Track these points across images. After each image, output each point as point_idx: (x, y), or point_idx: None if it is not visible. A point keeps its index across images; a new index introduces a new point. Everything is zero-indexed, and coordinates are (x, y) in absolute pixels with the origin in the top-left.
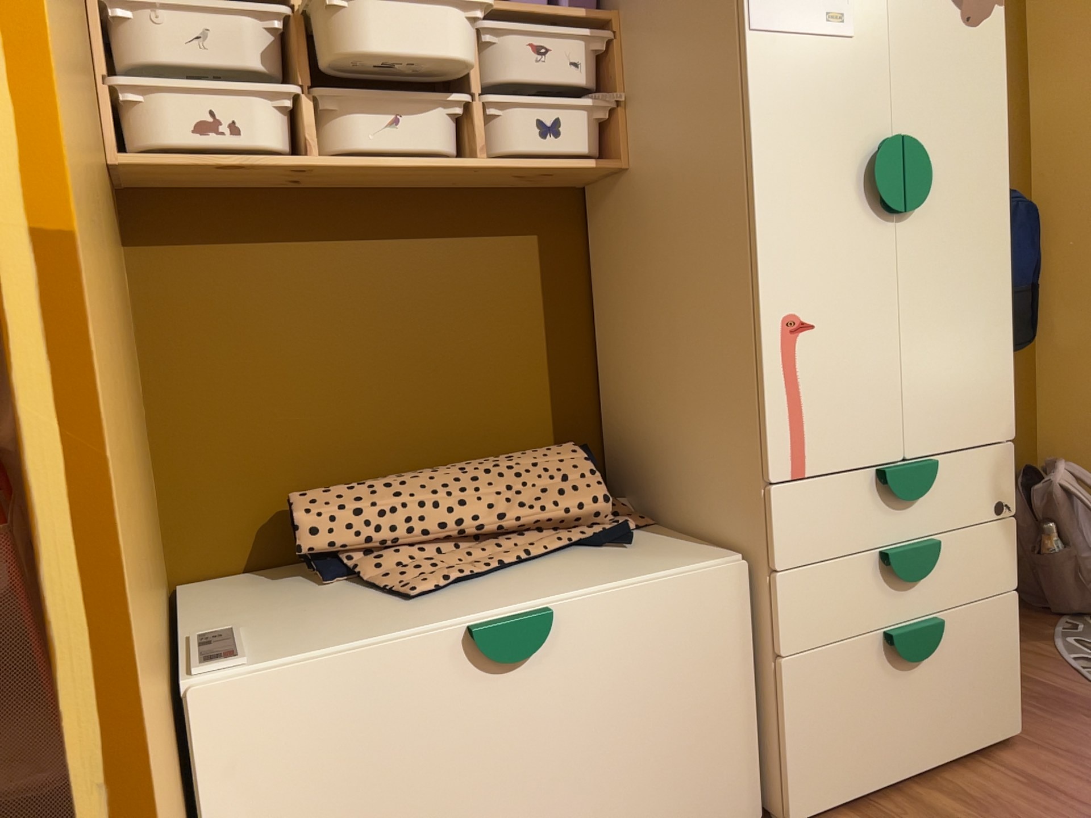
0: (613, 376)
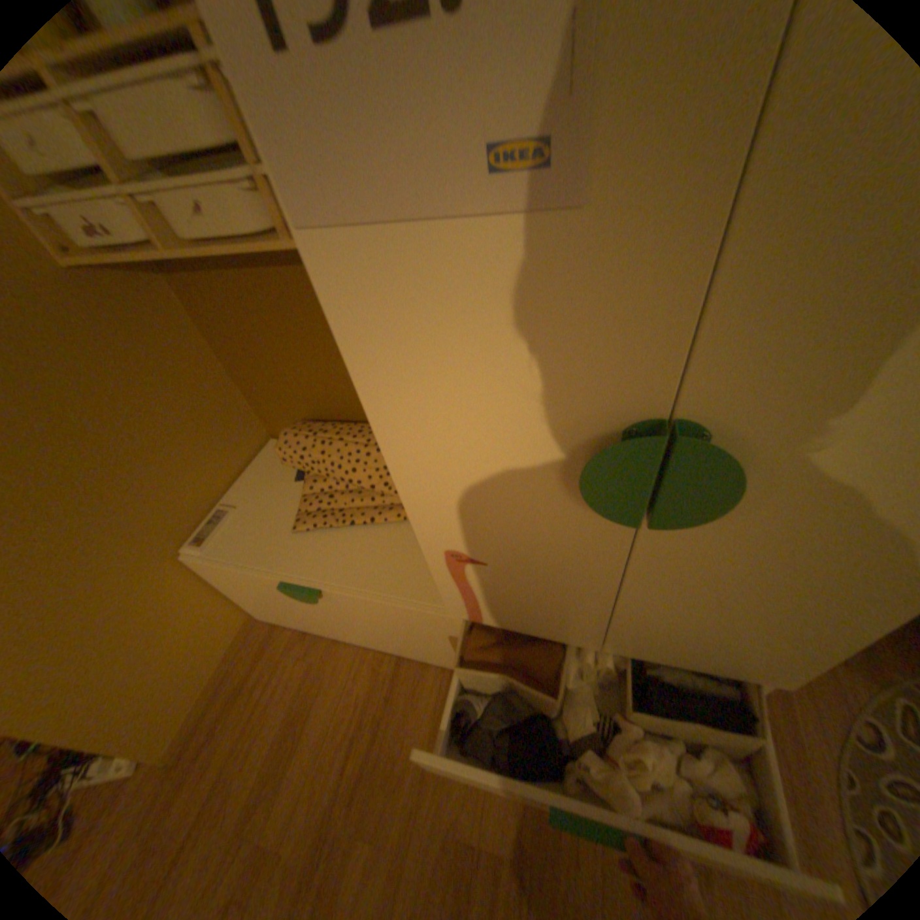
0: None
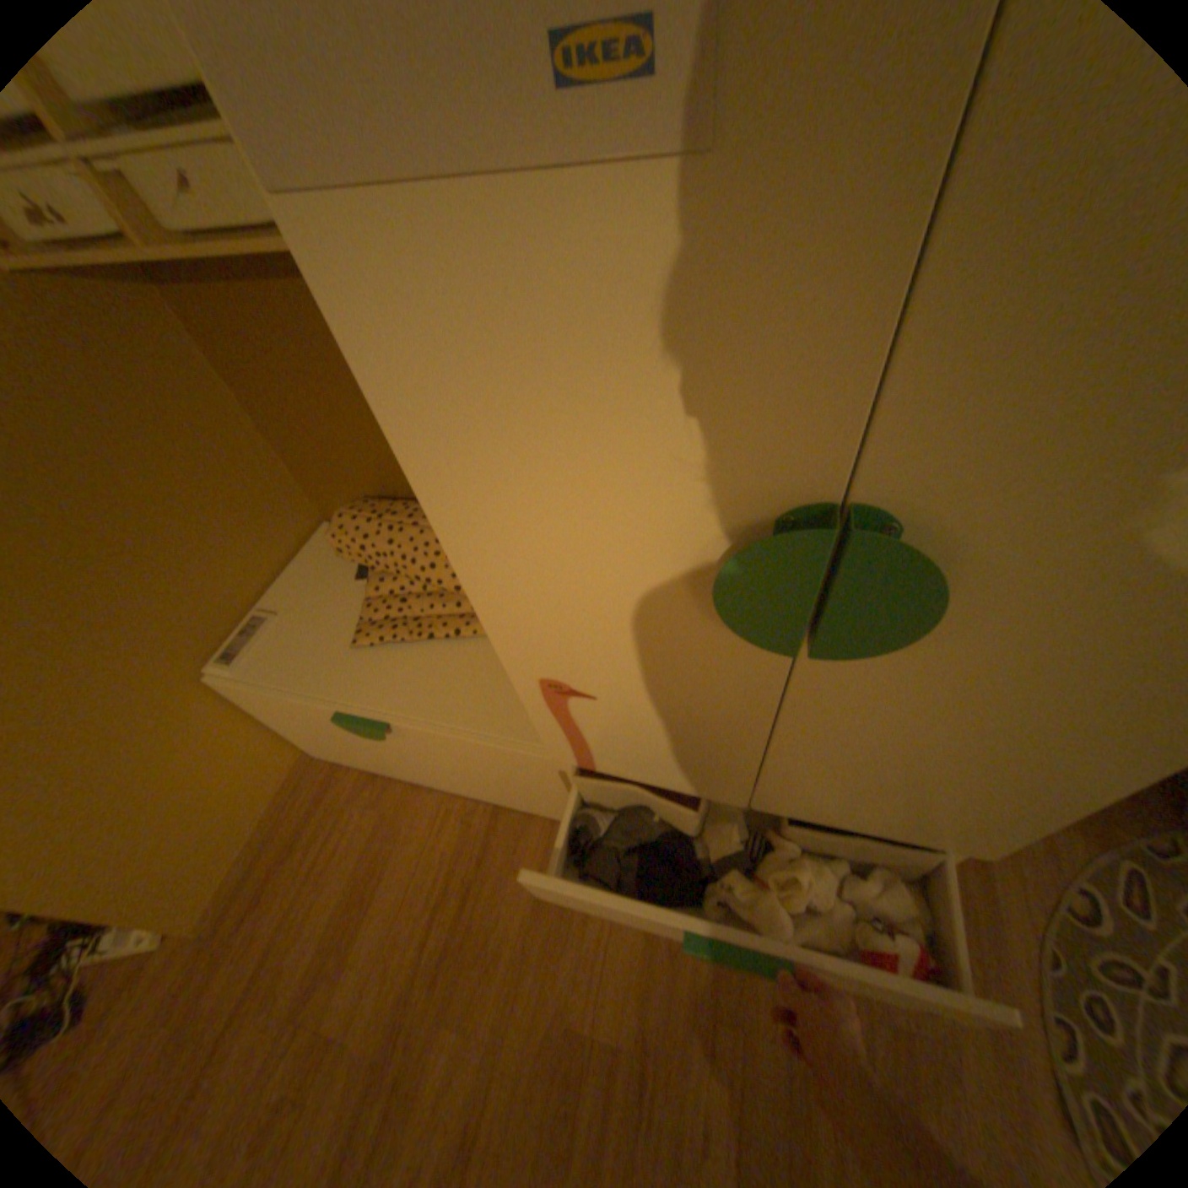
0: None
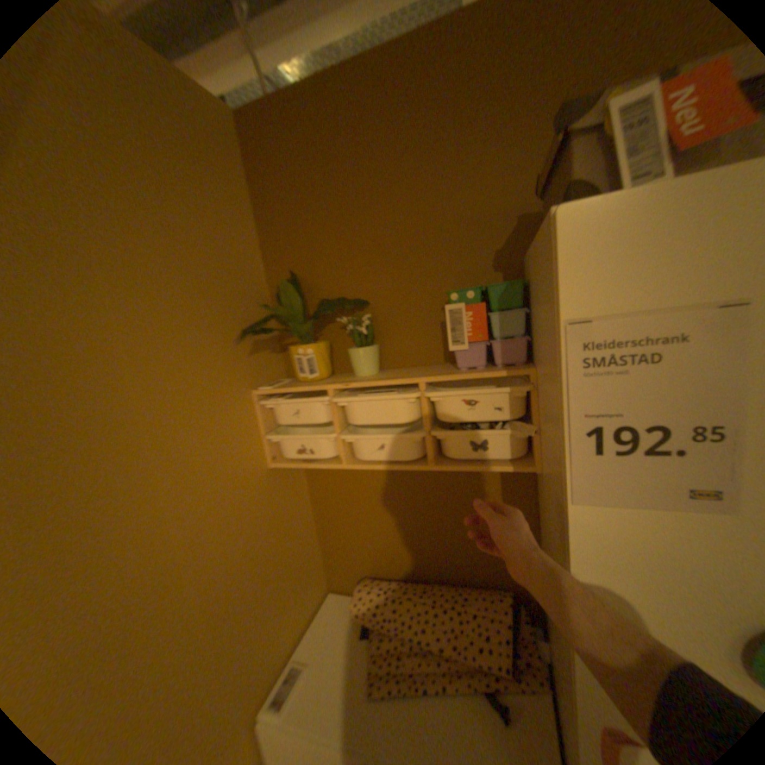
0: None
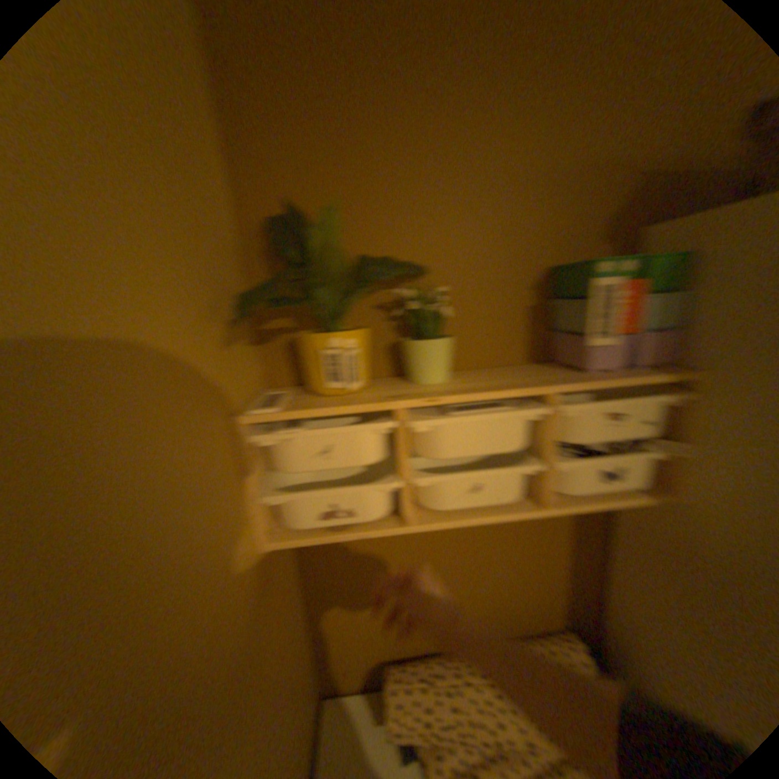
0: (619, 598)
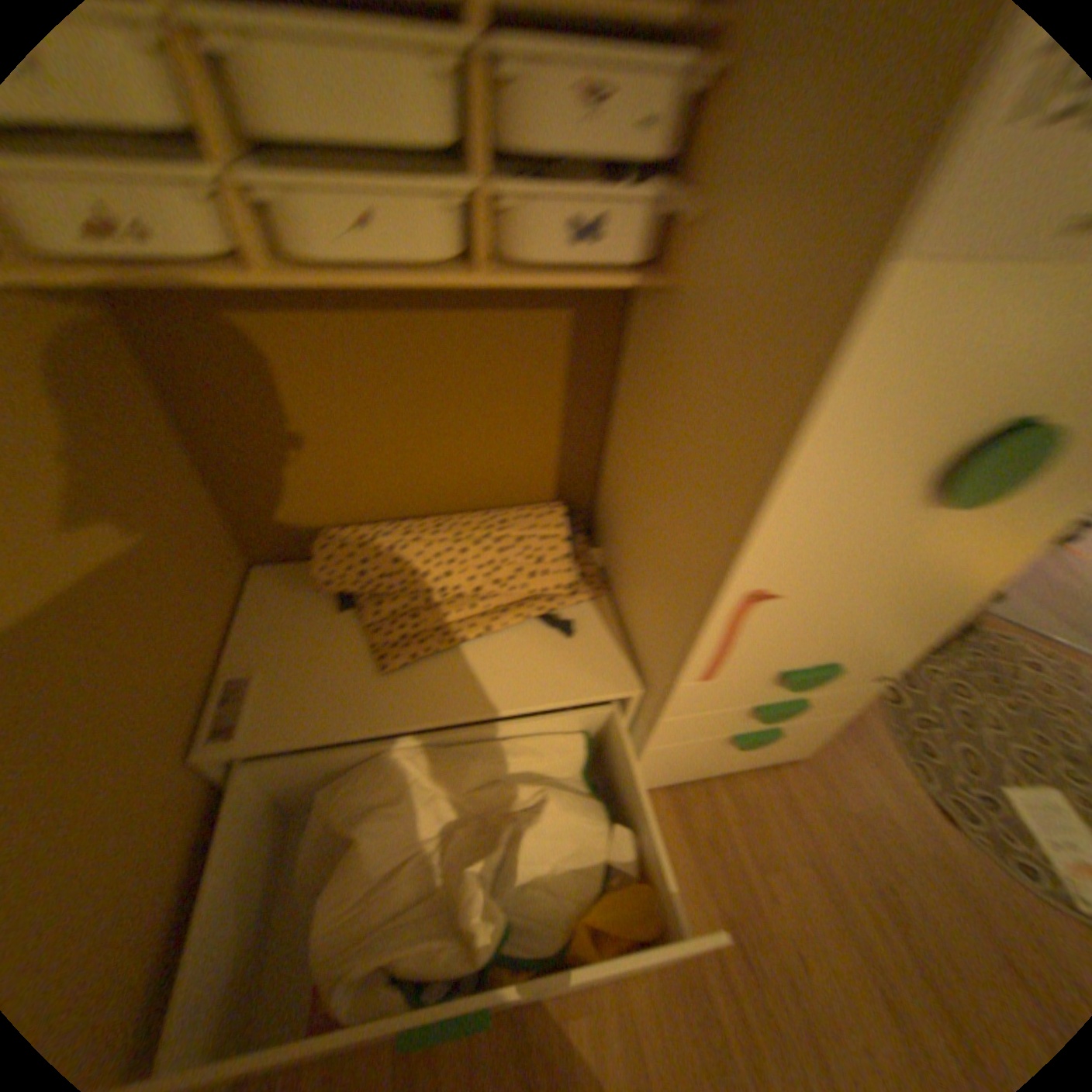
0: (614, 458)
